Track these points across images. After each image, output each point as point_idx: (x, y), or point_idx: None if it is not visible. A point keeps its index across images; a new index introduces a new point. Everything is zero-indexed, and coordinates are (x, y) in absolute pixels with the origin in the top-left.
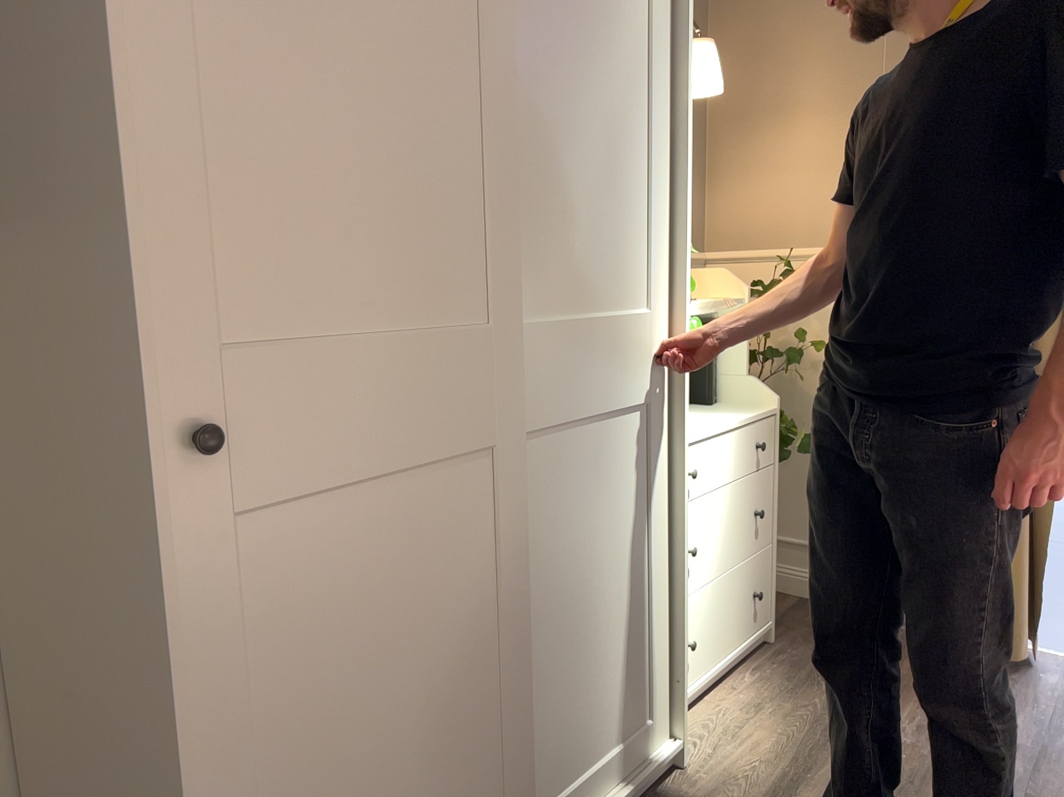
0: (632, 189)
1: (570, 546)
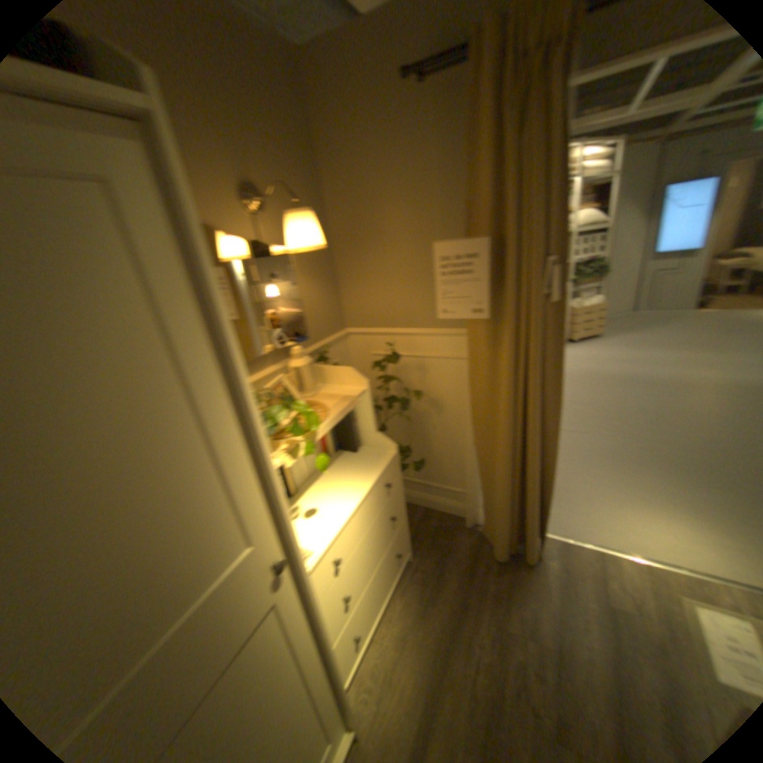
0: (186, 472)
1: None
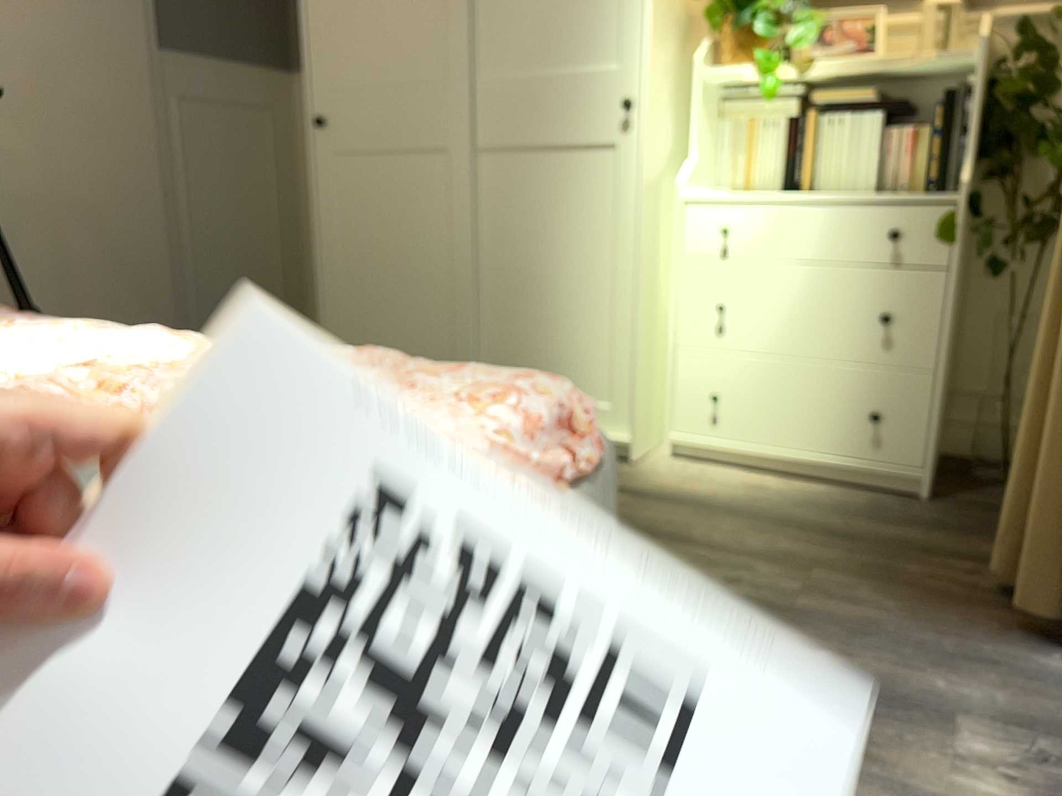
0: None
1: (521, 235)
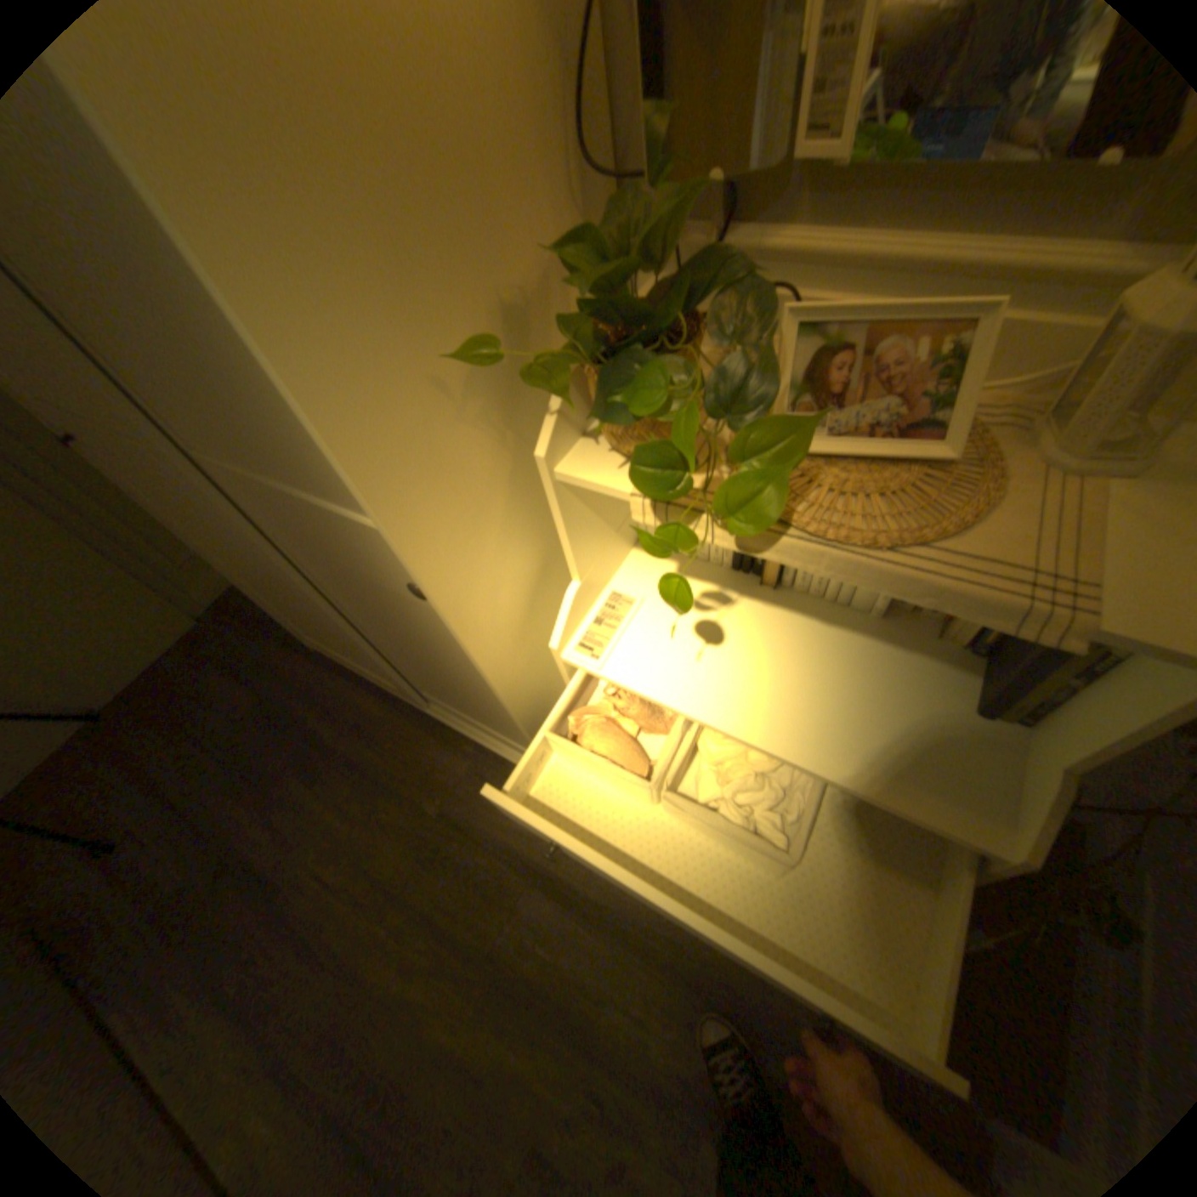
0: (197, 316)
1: (382, 626)
